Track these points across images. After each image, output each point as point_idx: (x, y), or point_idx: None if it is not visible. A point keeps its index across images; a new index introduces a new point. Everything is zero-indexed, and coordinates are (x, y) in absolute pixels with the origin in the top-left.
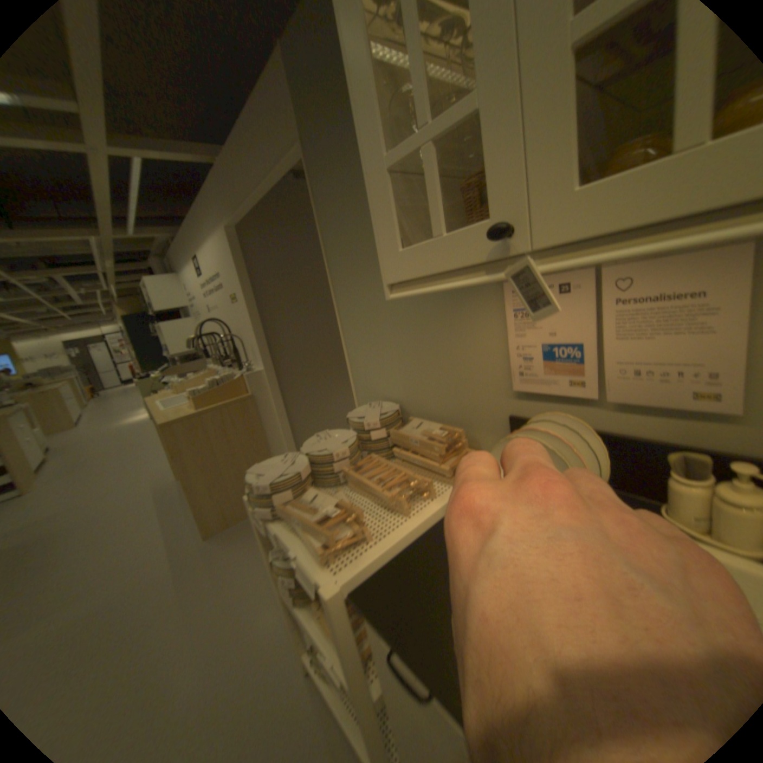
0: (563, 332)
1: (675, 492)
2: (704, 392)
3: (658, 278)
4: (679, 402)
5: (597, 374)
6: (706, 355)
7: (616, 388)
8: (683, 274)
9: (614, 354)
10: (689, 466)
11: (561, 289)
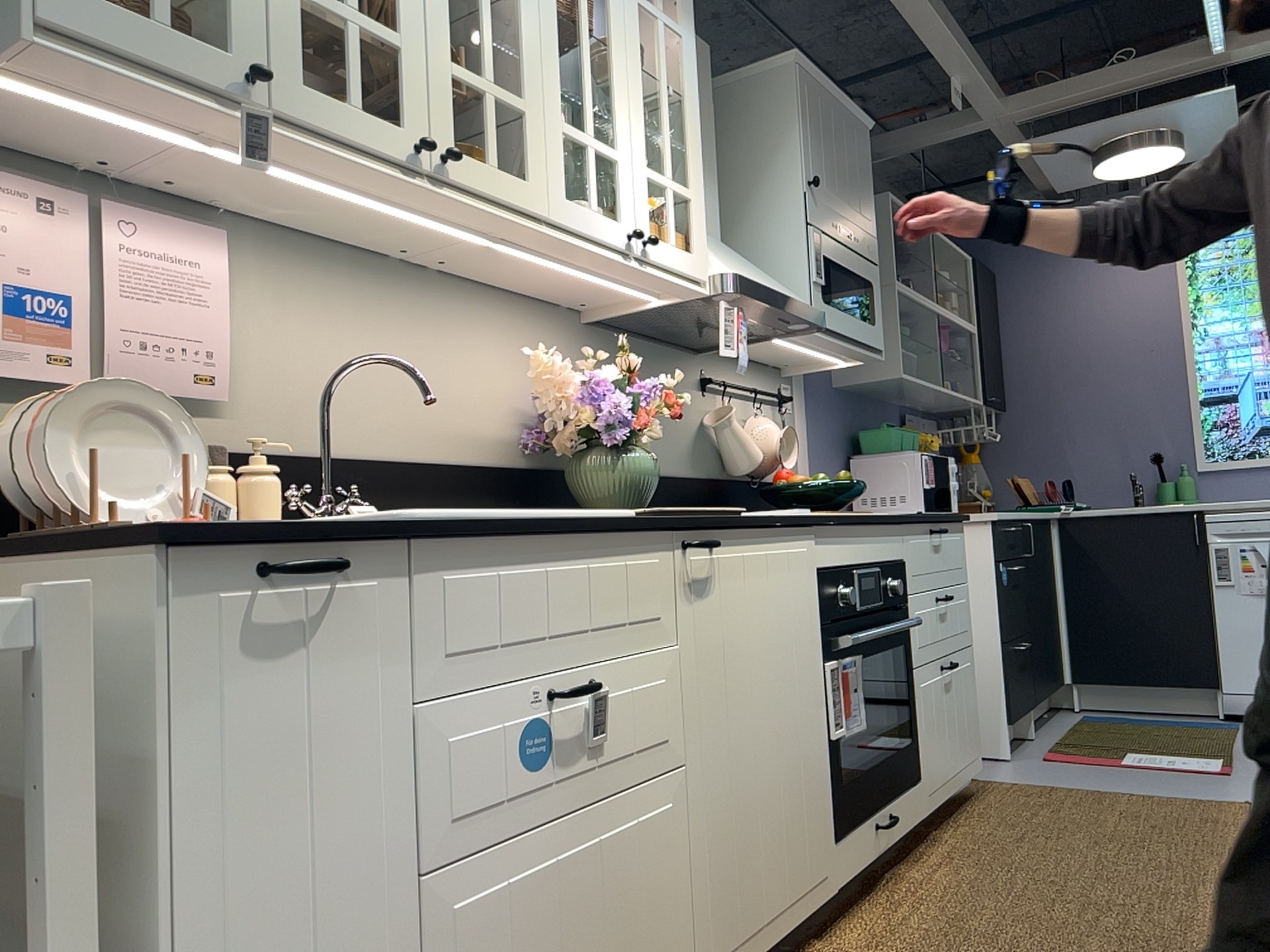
0: (41, 269)
1: (217, 477)
2: (203, 370)
3: (161, 232)
4: (182, 384)
5: (90, 343)
6: (204, 327)
7: (117, 364)
8: (182, 236)
9: (118, 313)
10: (218, 447)
11: (40, 203)
